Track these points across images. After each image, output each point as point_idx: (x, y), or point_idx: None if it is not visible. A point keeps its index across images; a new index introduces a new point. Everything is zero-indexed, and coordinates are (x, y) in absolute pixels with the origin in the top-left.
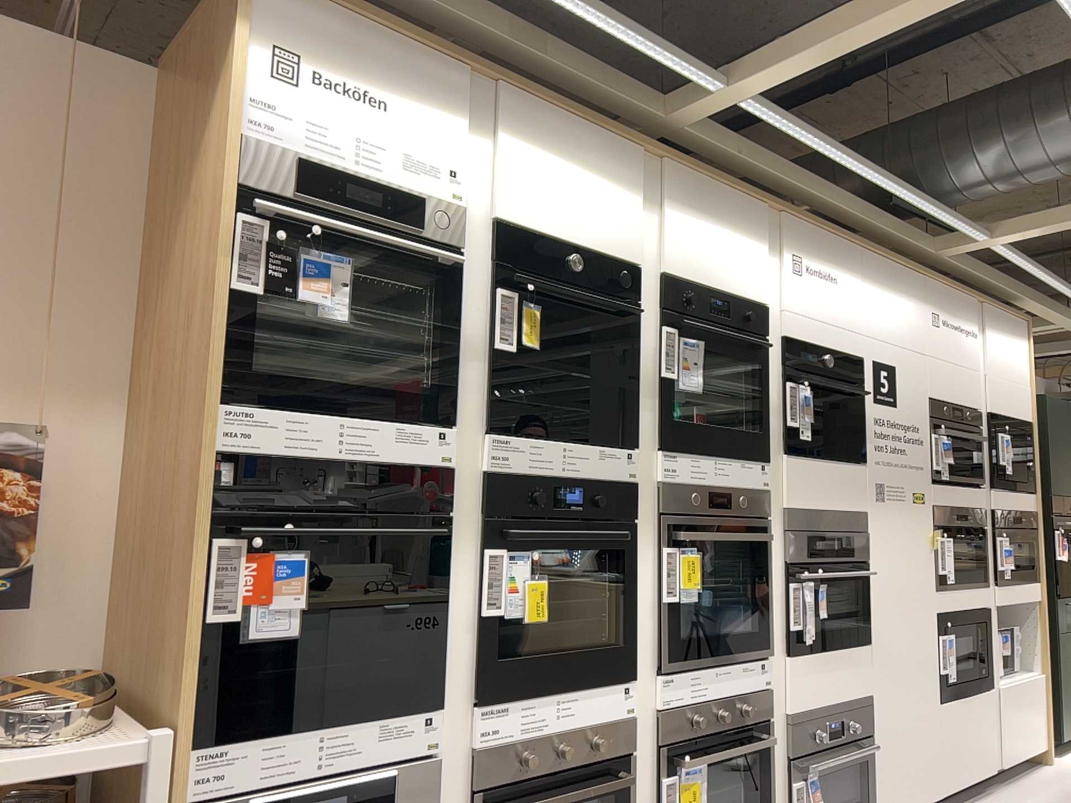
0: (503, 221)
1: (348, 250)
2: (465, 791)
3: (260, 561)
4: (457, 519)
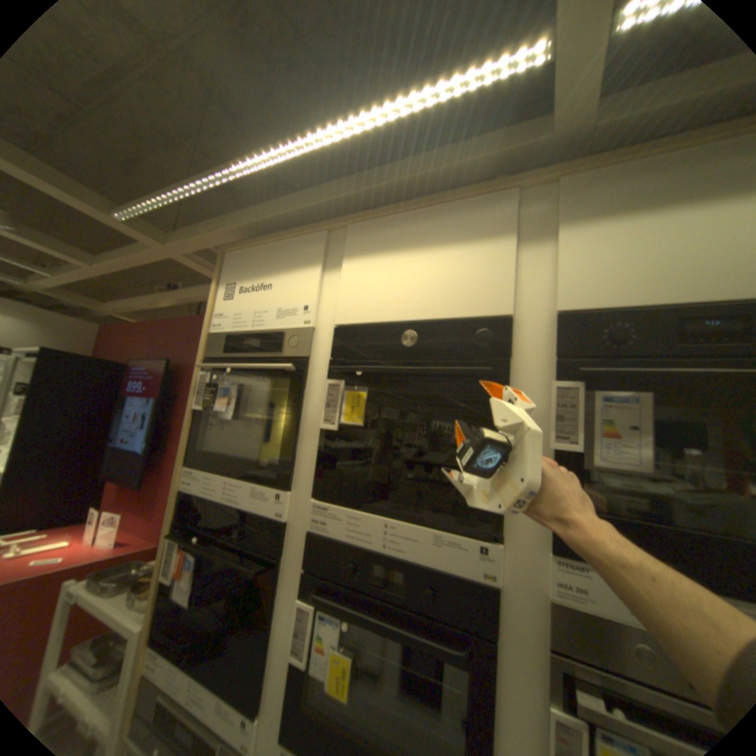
0: (338, 321)
1: (243, 373)
2: None
3: (175, 557)
4: (284, 567)
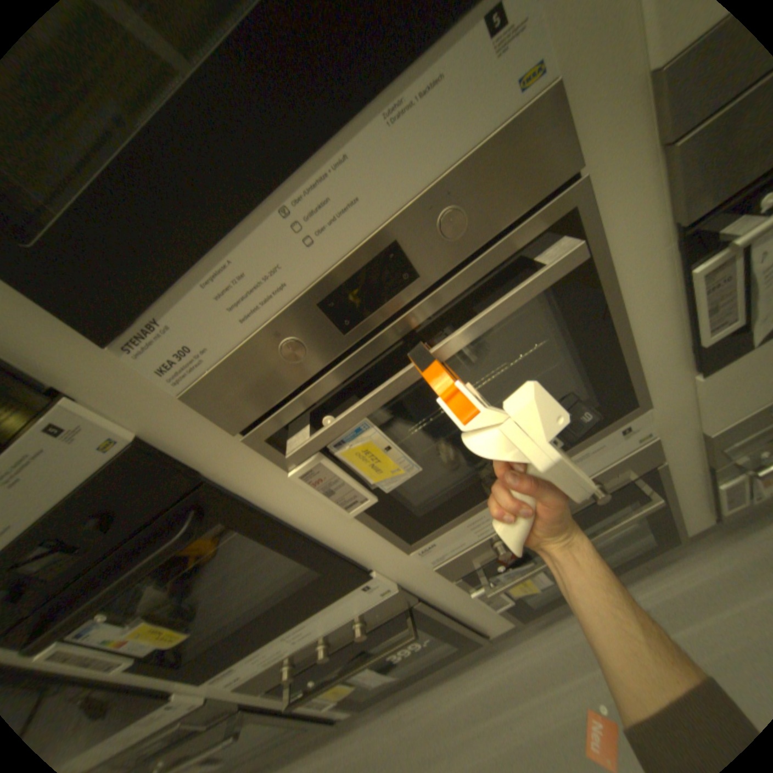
0: None
1: None
2: (259, 695)
3: None
4: None
